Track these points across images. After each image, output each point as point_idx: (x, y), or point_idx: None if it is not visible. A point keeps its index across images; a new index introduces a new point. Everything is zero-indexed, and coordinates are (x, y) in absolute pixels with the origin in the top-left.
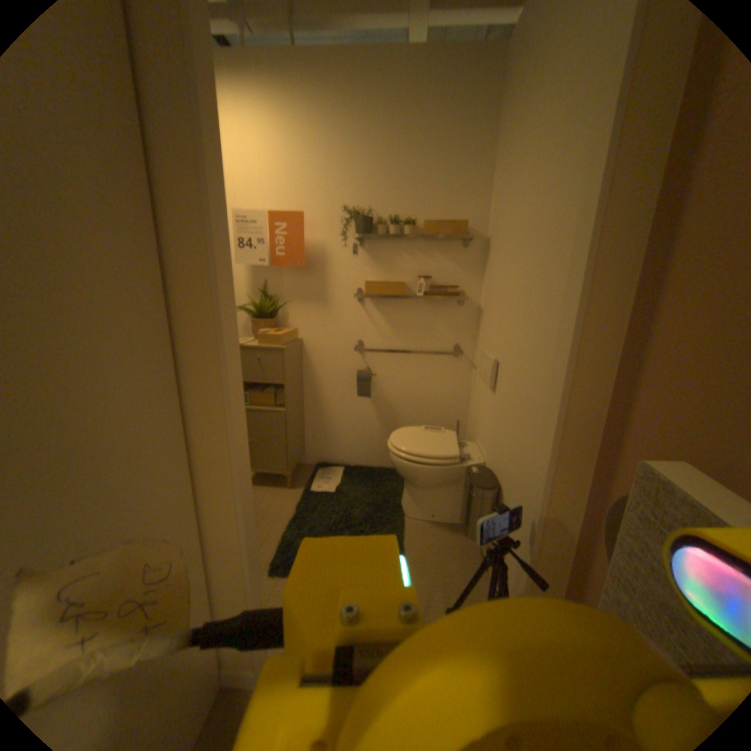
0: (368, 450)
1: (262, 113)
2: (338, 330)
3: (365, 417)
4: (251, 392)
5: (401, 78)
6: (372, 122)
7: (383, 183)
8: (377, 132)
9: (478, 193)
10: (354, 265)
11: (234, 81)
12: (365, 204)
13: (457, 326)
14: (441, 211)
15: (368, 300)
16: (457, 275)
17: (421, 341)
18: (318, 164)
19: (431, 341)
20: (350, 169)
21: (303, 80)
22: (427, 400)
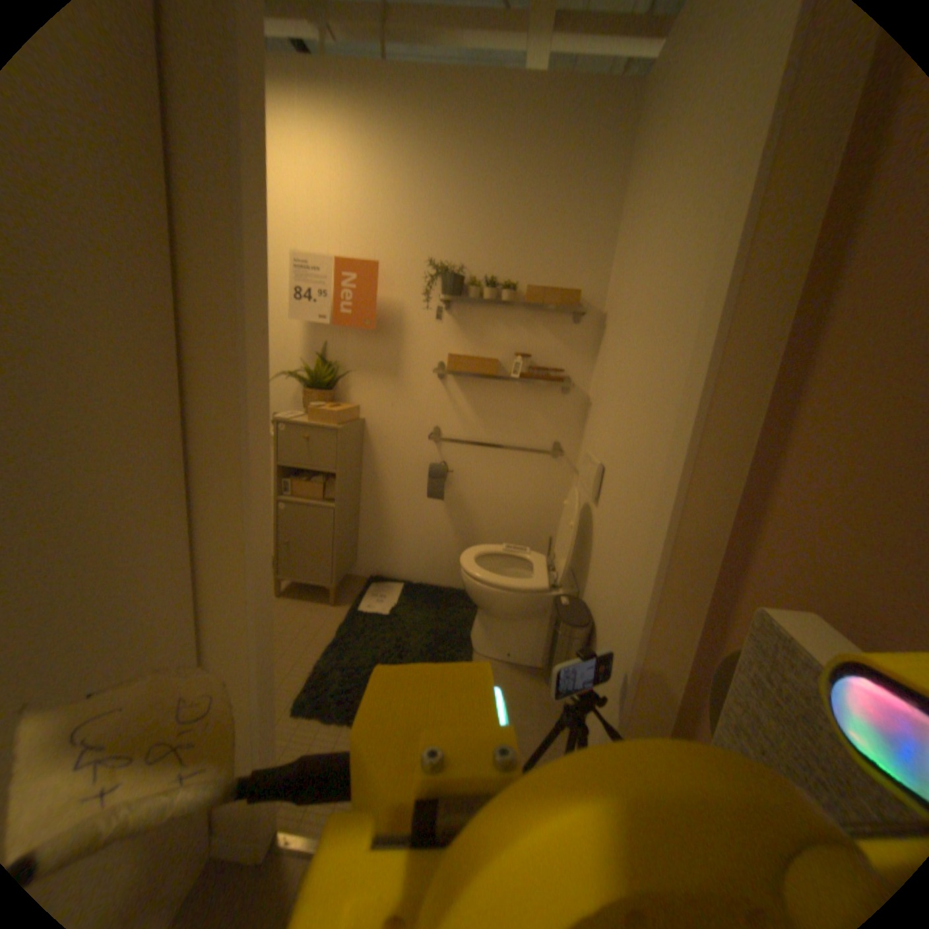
0: (437, 565)
1: (338, 138)
2: (410, 411)
3: (436, 523)
4: (295, 480)
5: (512, 110)
6: (473, 160)
7: (480, 236)
8: (478, 174)
9: (597, 258)
10: (437, 333)
11: (308, 96)
12: (456, 260)
13: (558, 419)
14: (549, 276)
15: (451, 378)
16: (563, 357)
17: (512, 434)
18: (402, 205)
19: (525, 435)
20: (442, 215)
21: (392, 102)
22: (514, 508)
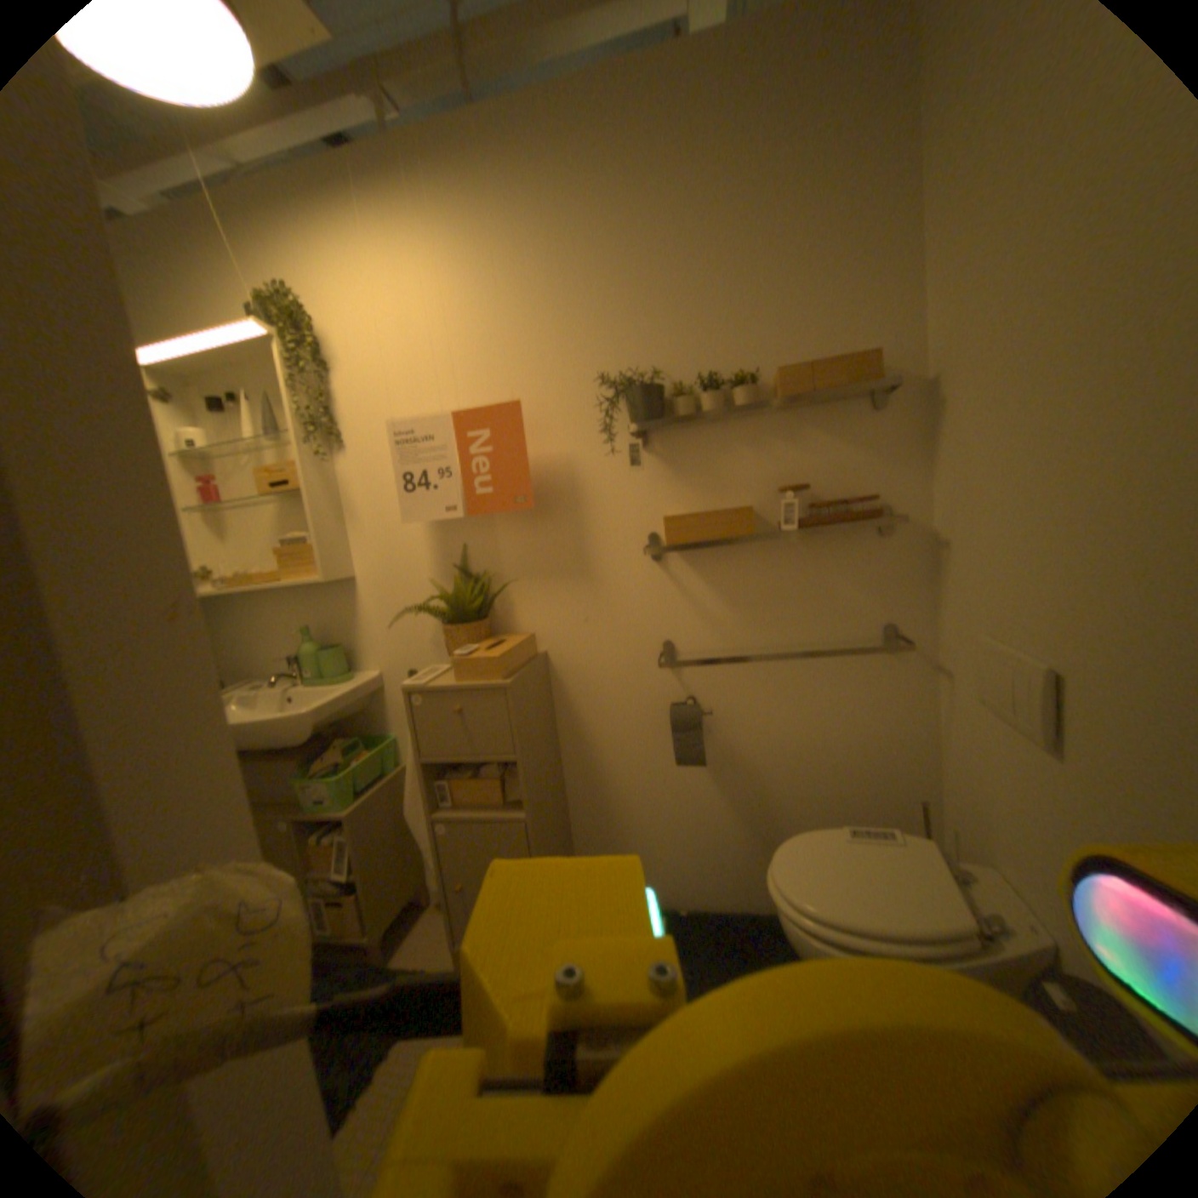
0: (715, 876)
1: (427, 240)
2: (617, 626)
3: (699, 805)
4: (454, 781)
5: (687, 103)
6: (639, 203)
7: (676, 315)
8: (651, 220)
9: (893, 291)
10: (637, 490)
11: (375, 196)
12: (644, 364)
13: (884, 586)
14: (812, 346)
15: (674, 557)
16: (868, 475)
17: (804, 627)
18: (540, 307)
19: (829, 626)
20: (606, 302)
21: (495, 161)
22: (837, 758)
